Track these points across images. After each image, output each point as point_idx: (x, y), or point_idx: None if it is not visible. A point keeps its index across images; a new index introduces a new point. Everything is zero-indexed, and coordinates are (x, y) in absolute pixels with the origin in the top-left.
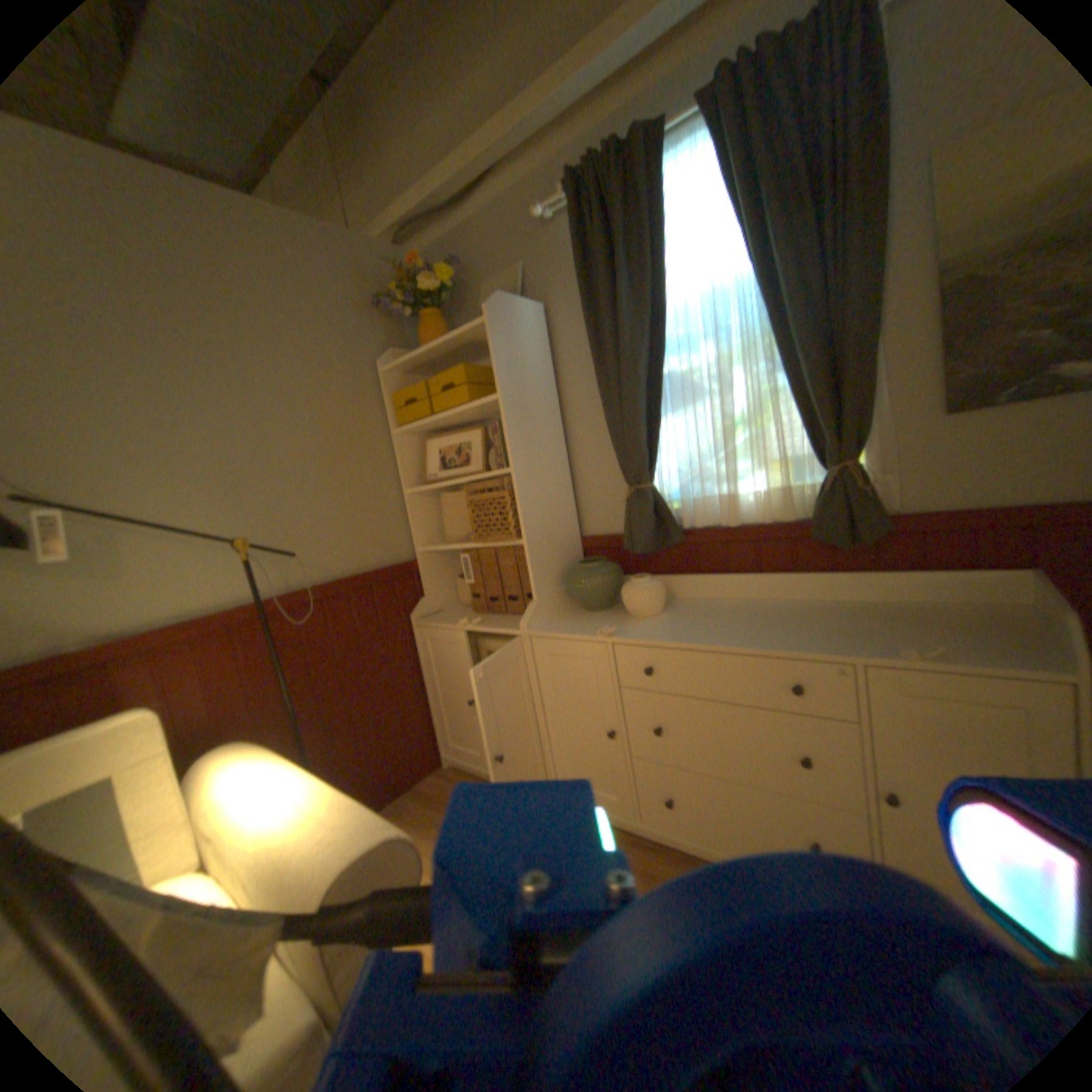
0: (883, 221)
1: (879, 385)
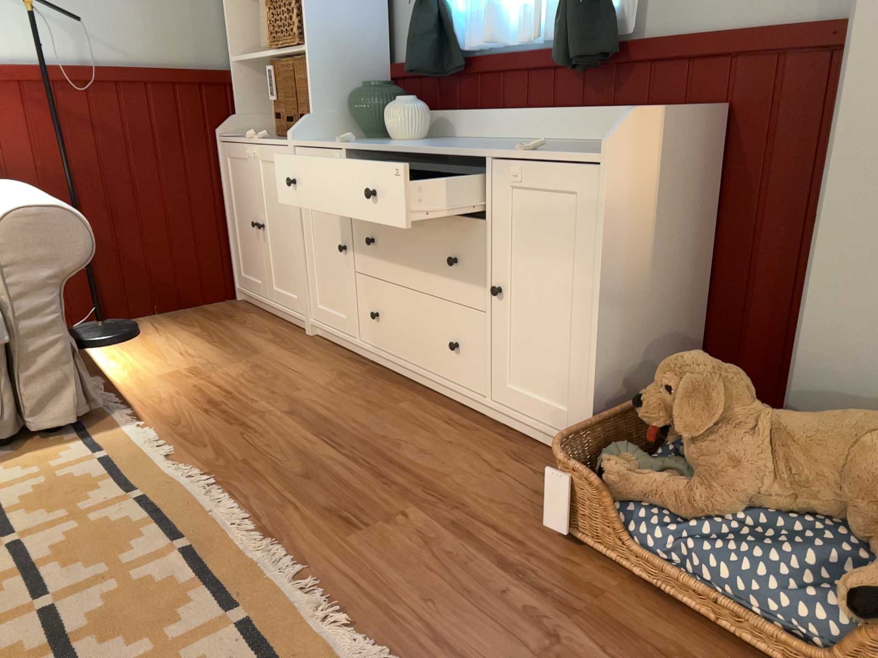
0: None
1: None
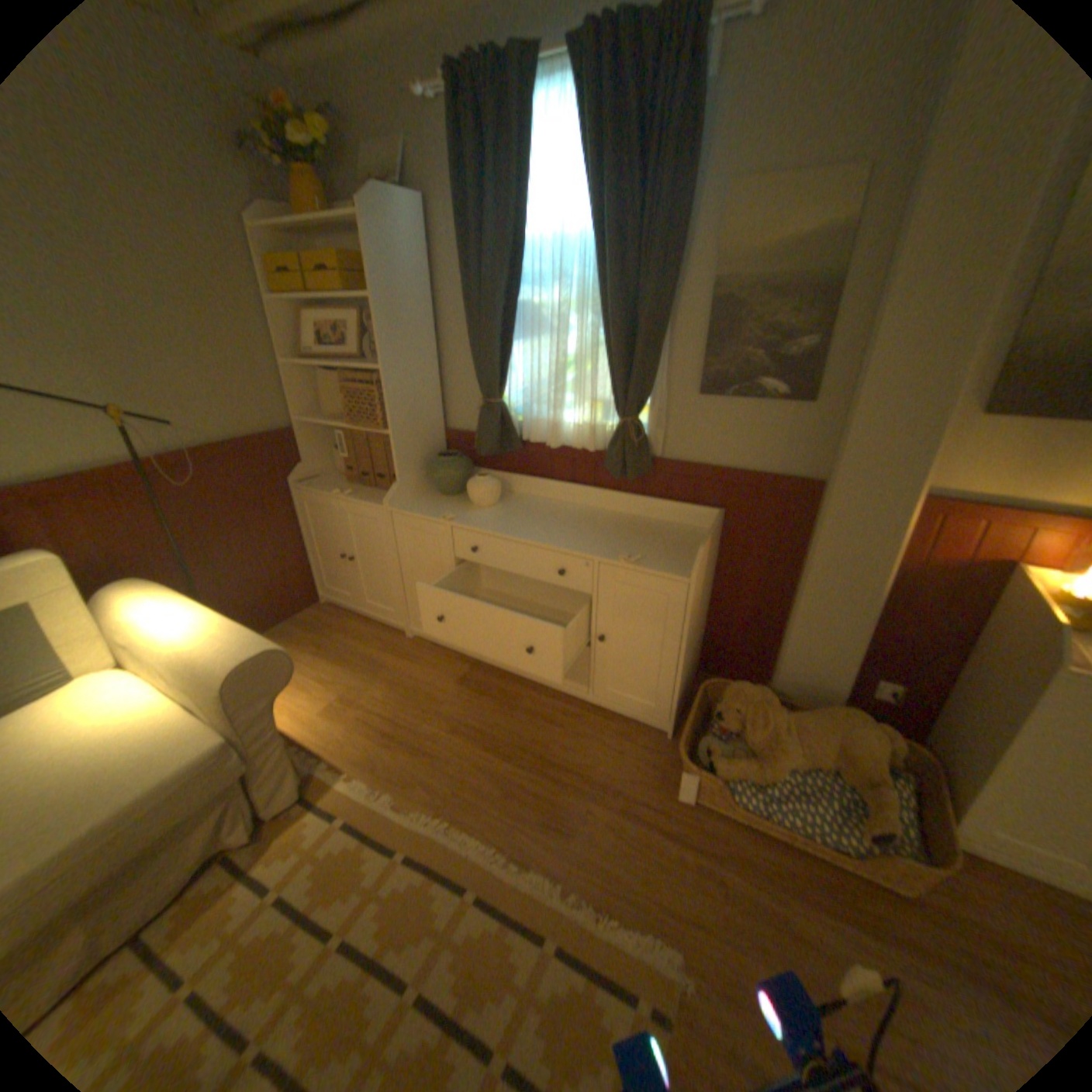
0: (683, 232)
1: (663, 362)
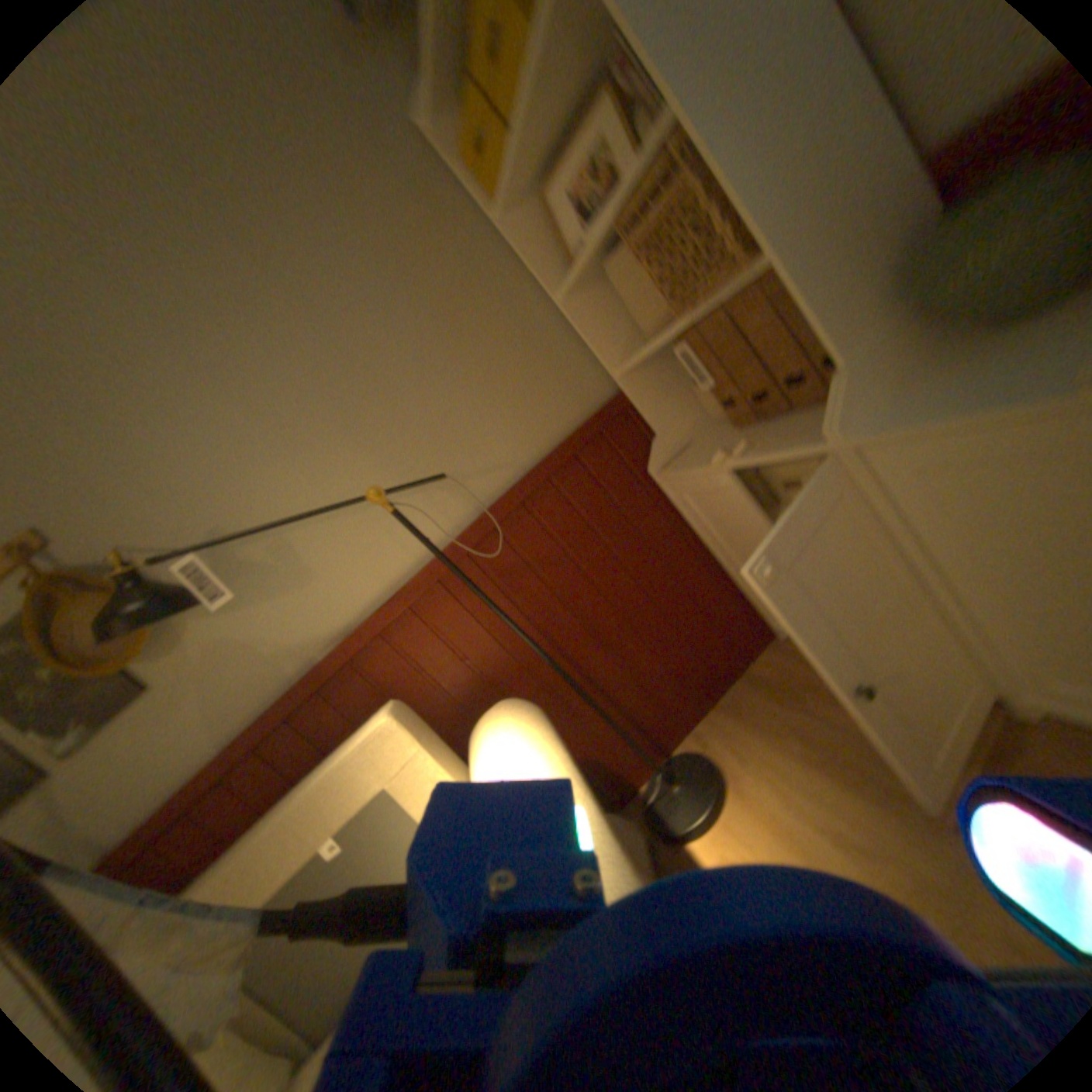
0: None
1: None
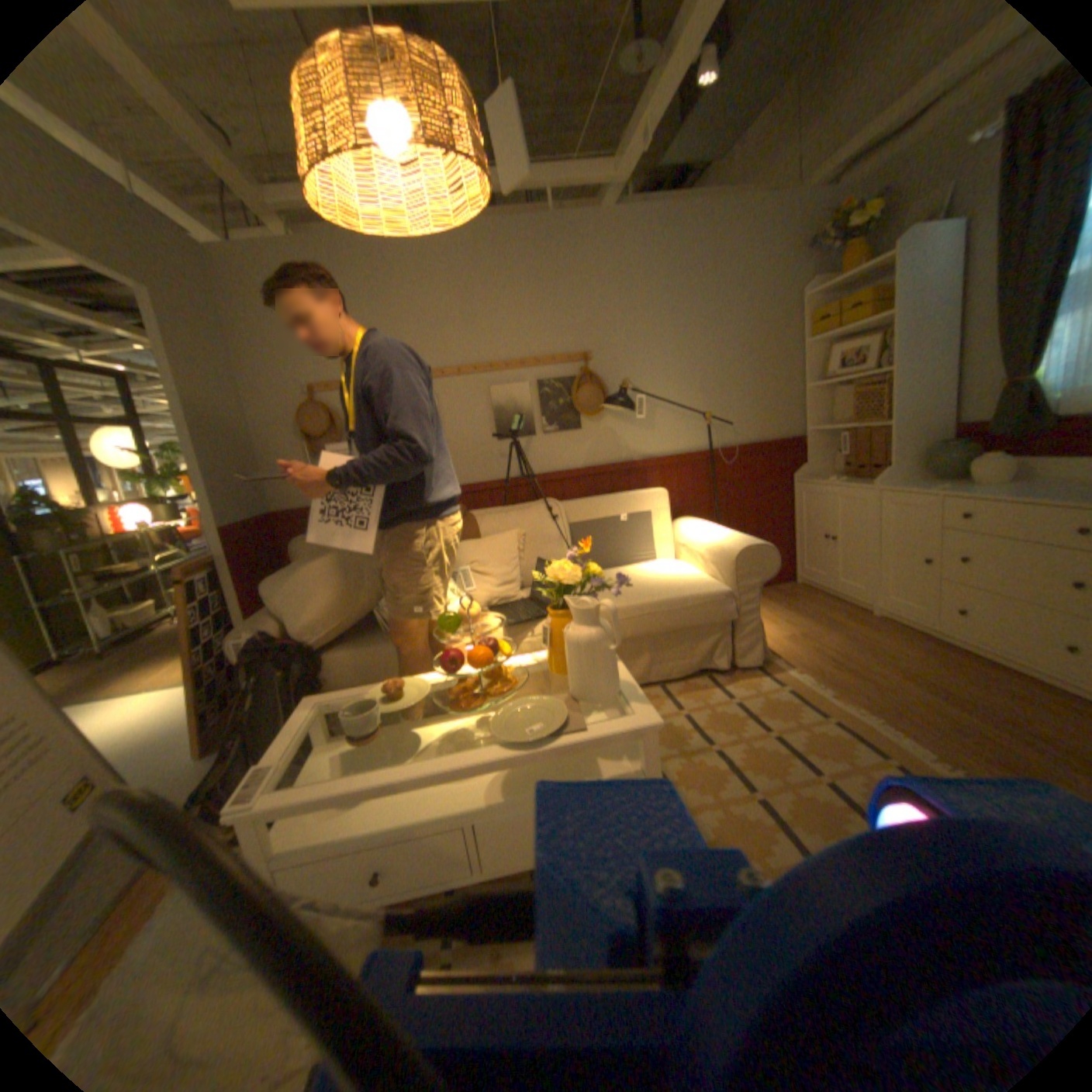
0: None
1: None
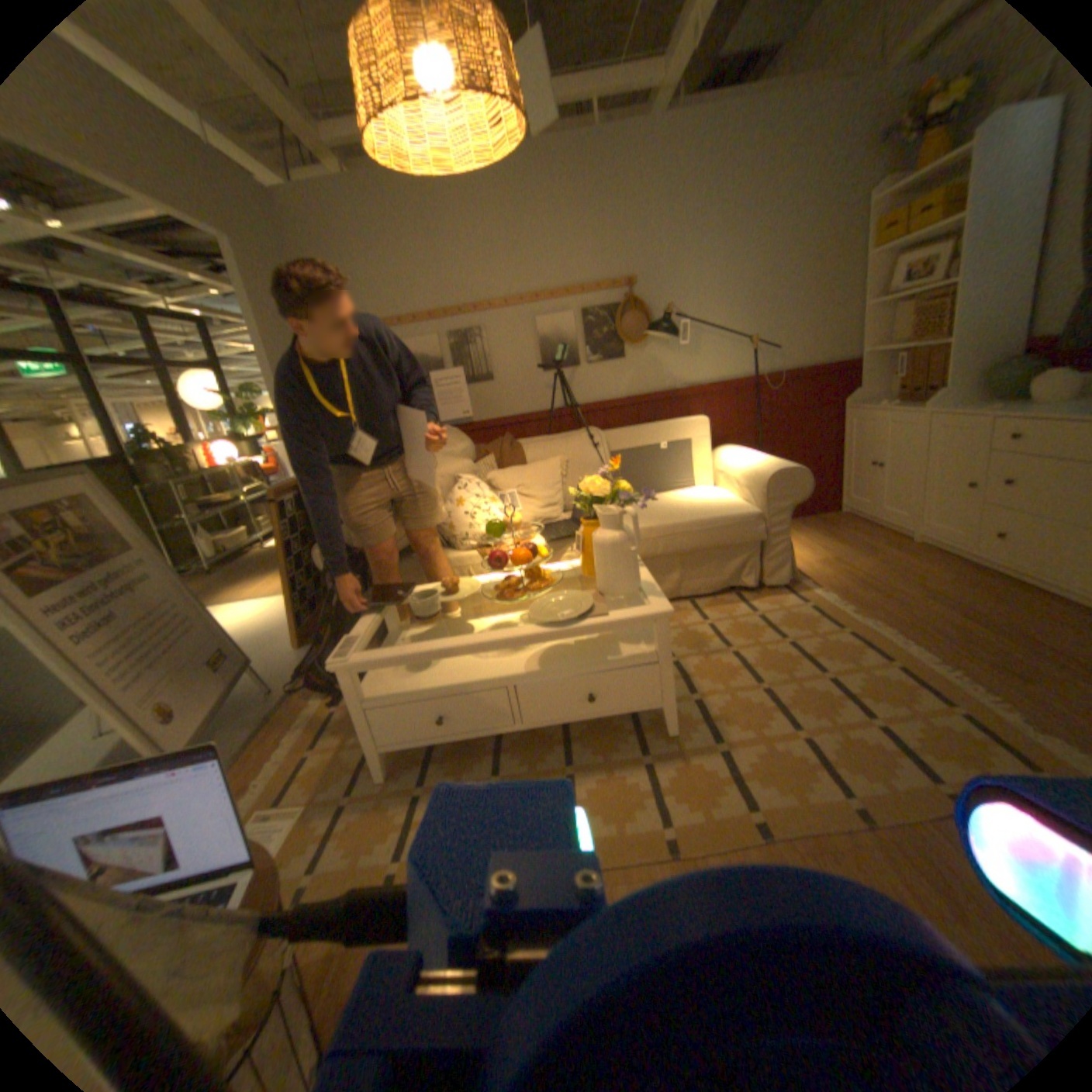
0: None
1: None
